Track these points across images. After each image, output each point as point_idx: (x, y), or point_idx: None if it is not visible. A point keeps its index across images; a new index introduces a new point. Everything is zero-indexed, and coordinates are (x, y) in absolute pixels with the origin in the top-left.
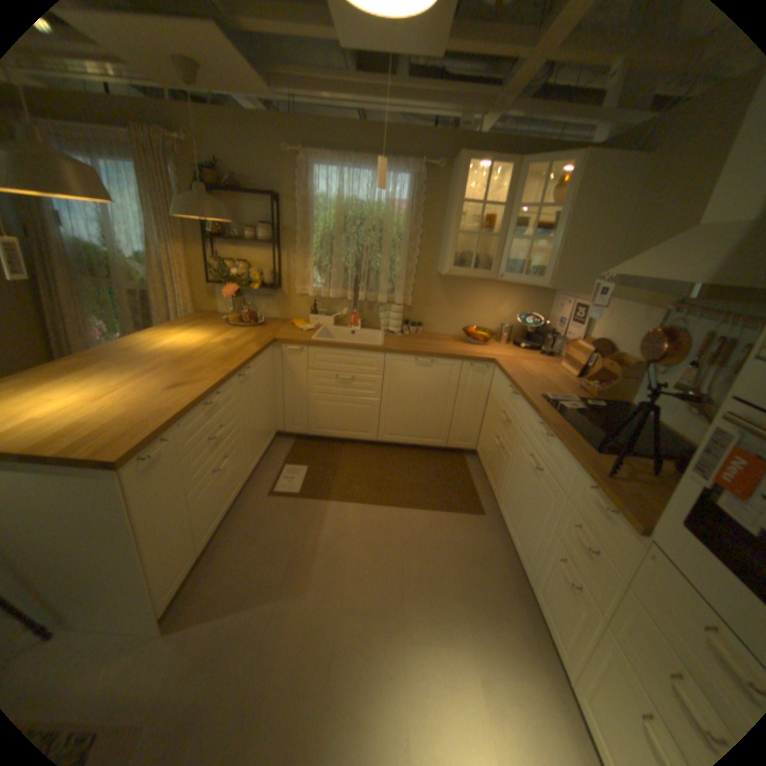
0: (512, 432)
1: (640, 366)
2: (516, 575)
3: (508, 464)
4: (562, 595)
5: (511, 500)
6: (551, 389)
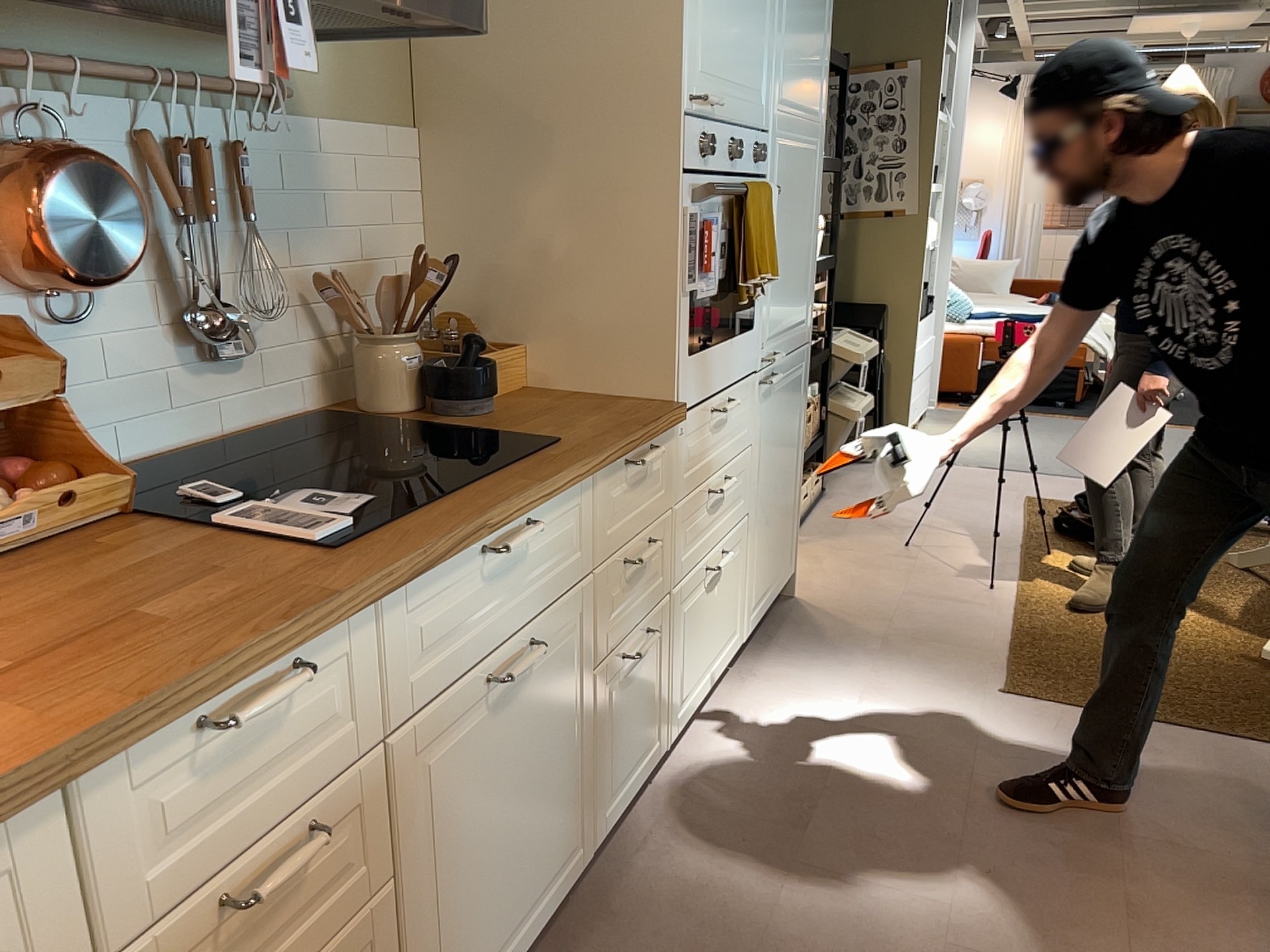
0: (336, 833)
1: (12, 330)
2: (557, 949)
3: (385, 933)
4: (630, 709)
5: (460, 942)
6: (180, 572)
